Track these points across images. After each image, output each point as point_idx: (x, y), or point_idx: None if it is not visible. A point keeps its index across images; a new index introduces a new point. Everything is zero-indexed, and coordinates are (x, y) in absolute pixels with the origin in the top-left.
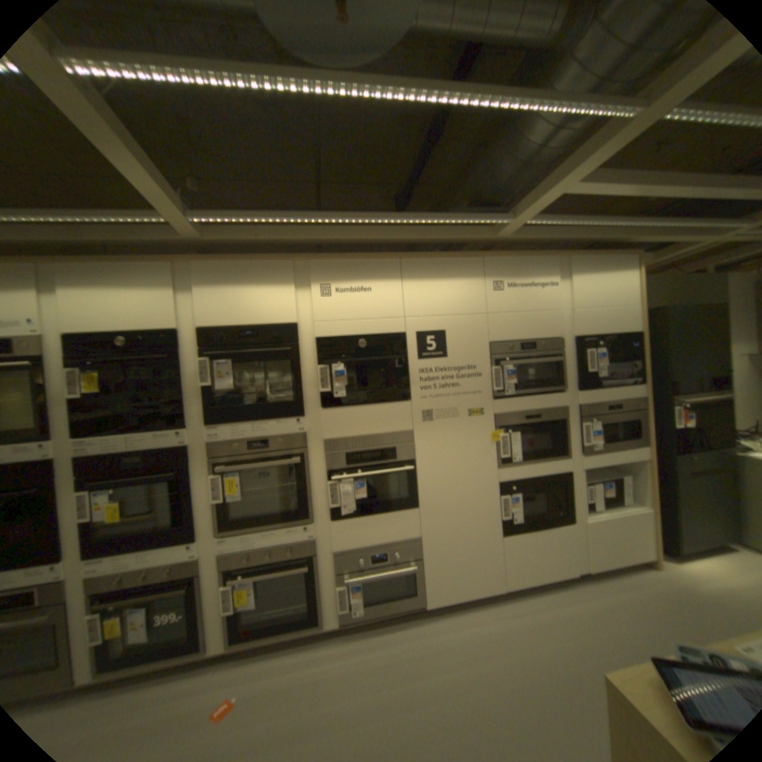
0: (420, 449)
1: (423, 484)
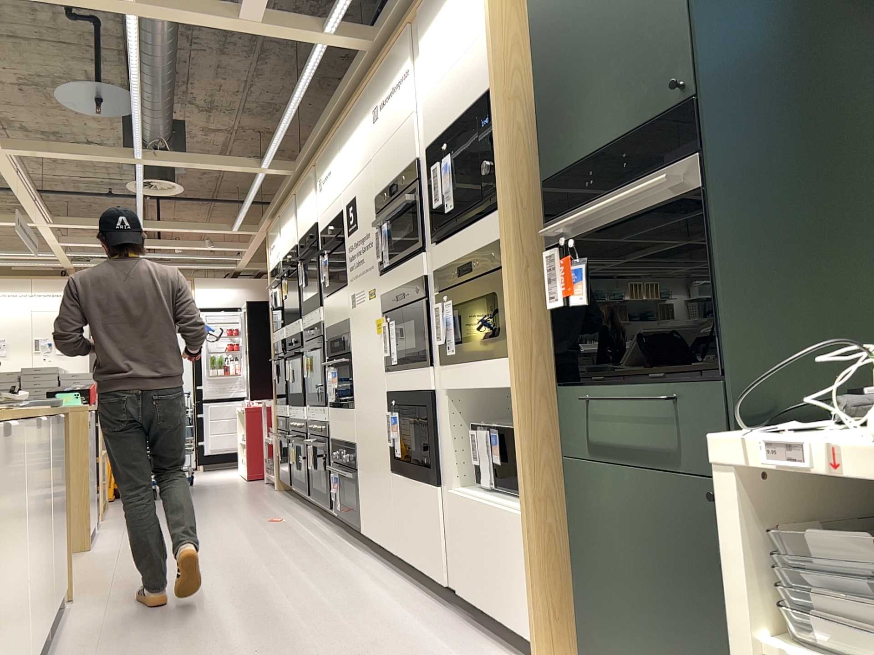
0: (352, 341)
1: (354, 382)
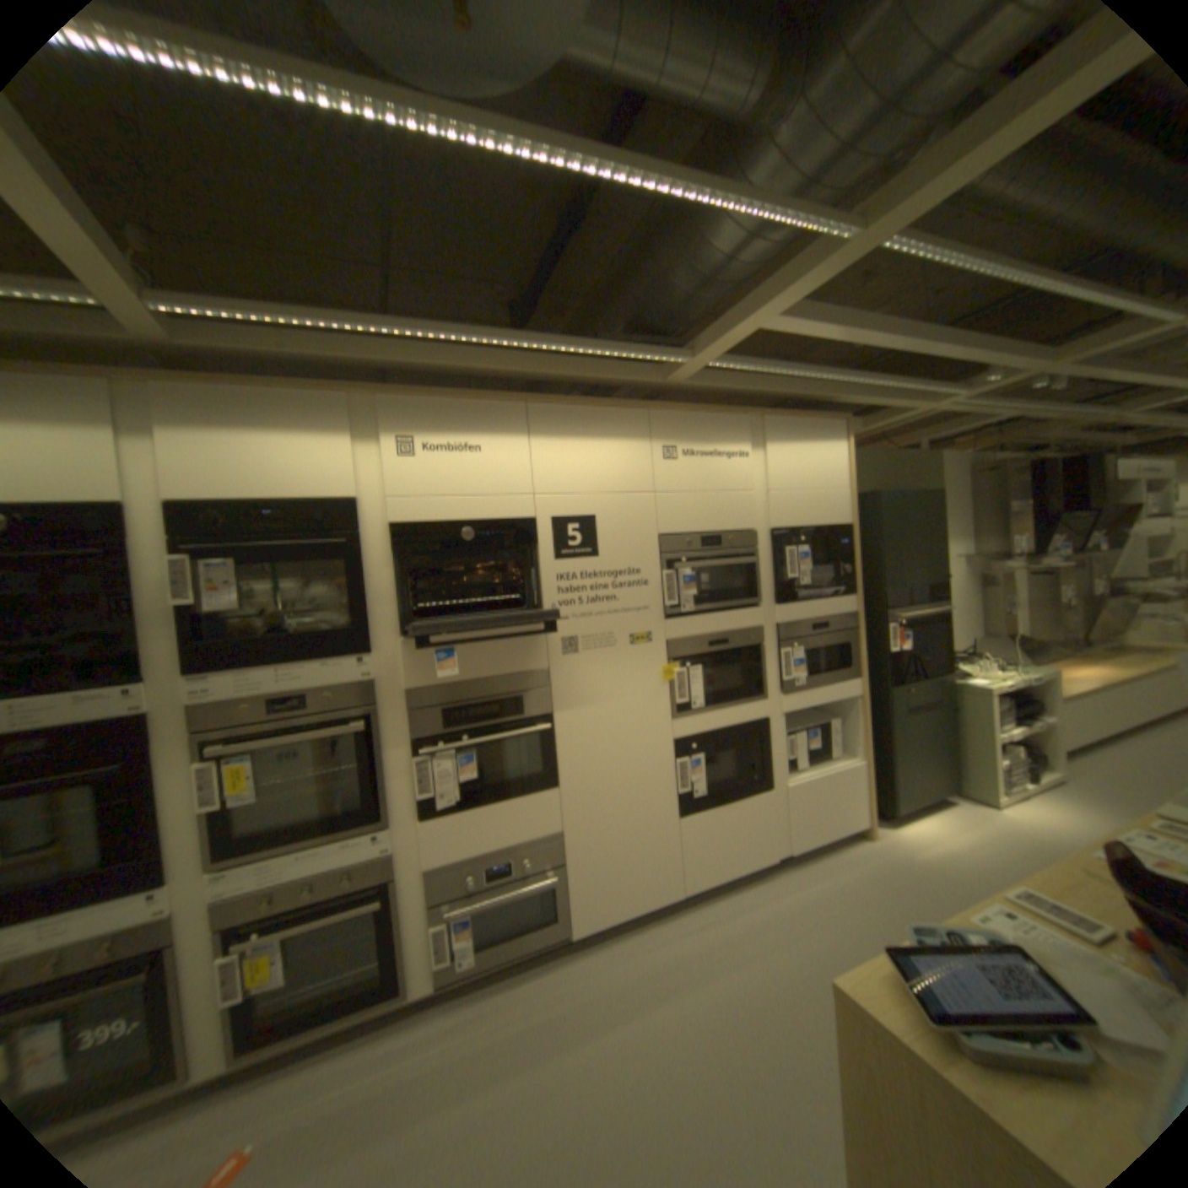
0: (560, 697)
1: (564, 751)
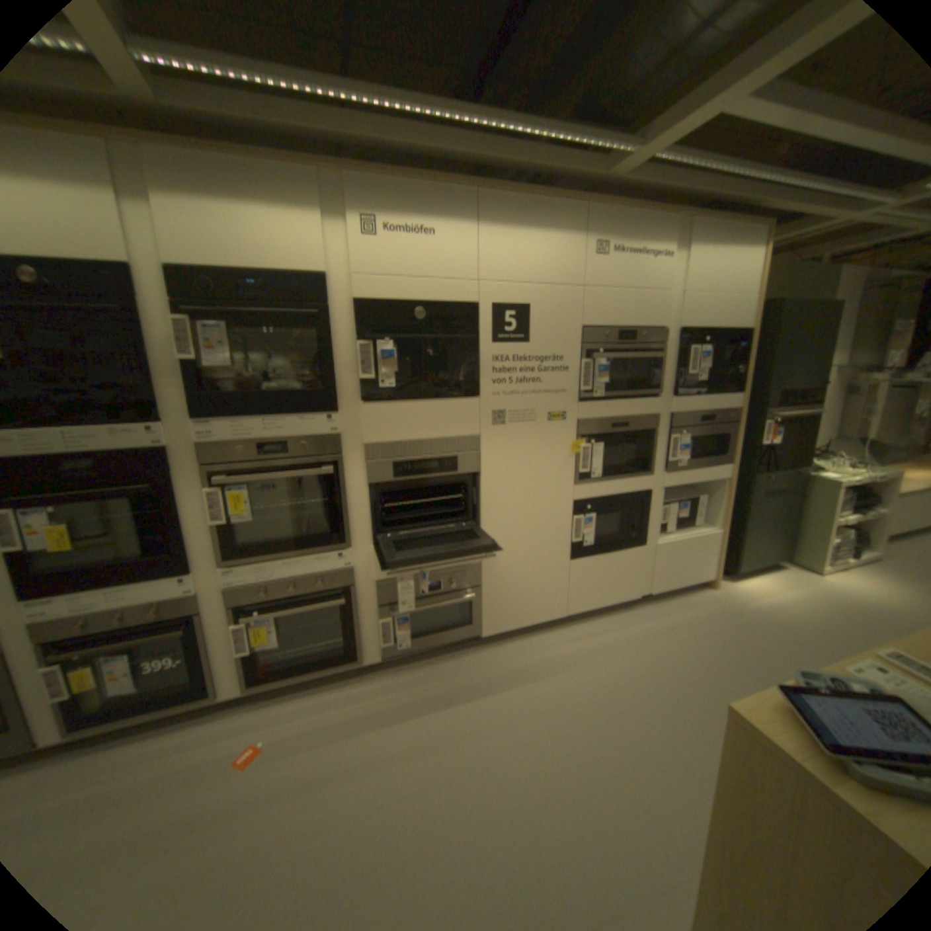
0: (487, 460)
1: (487, 502)
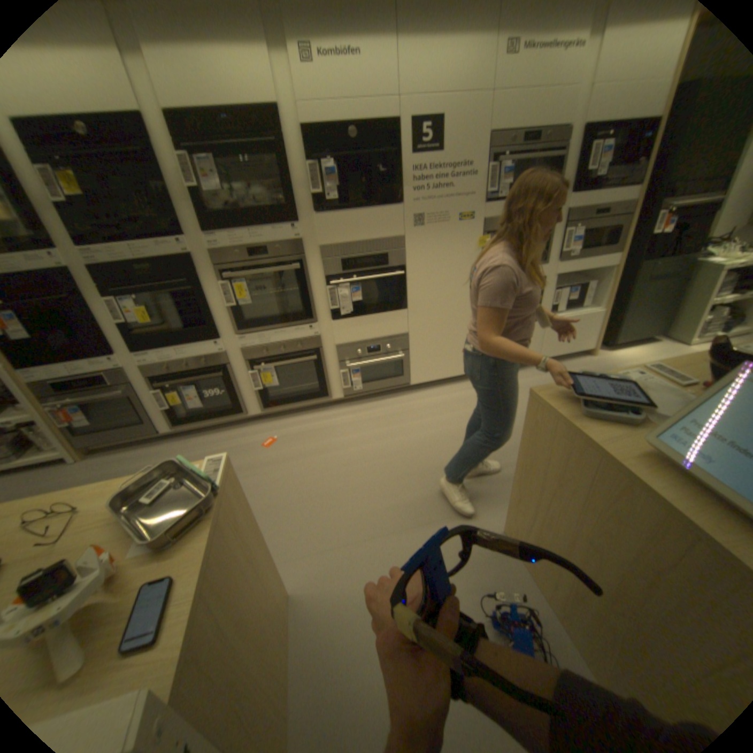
0: (410, 255)
1: (411, 288)
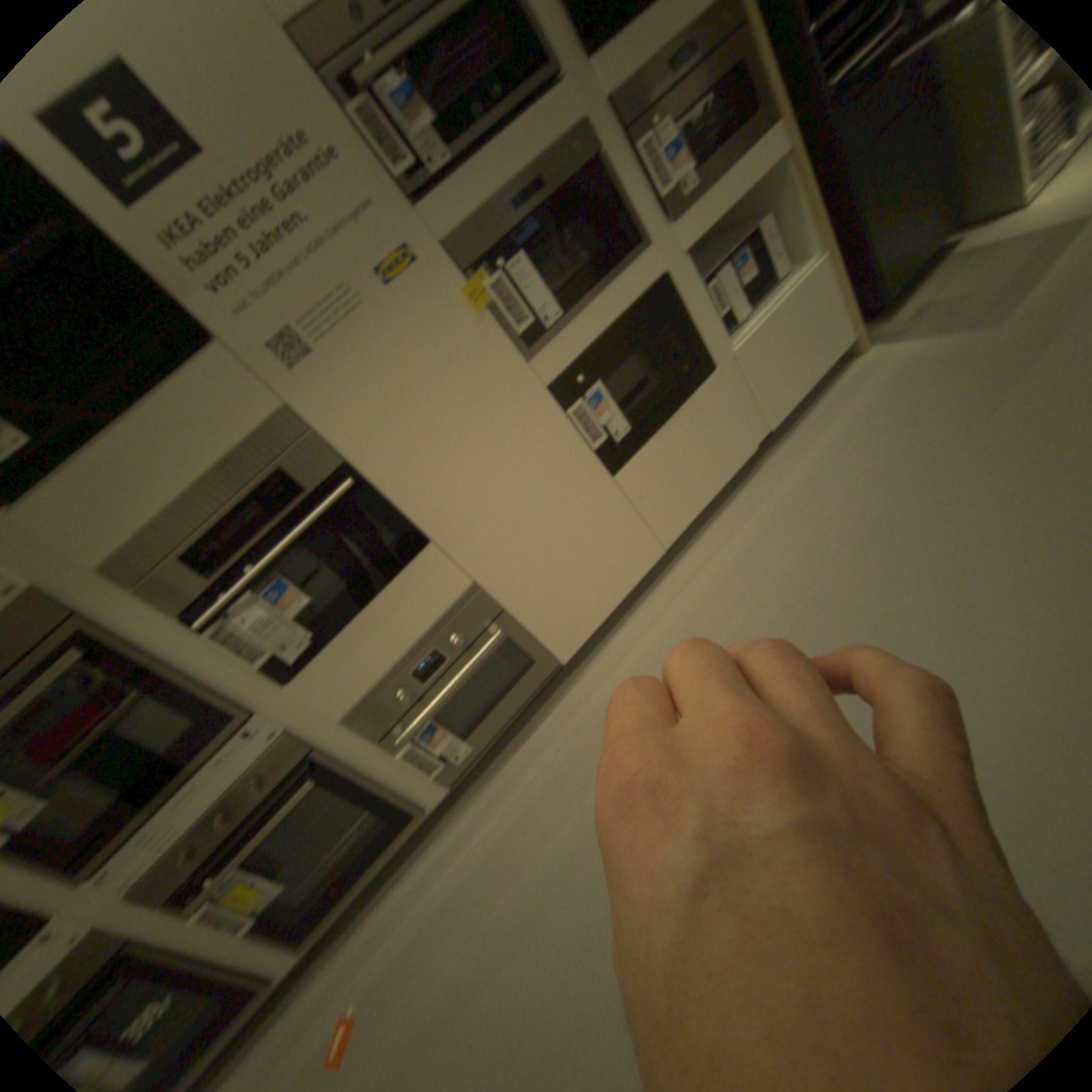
0: (345, 431)
1: (408, 493)
